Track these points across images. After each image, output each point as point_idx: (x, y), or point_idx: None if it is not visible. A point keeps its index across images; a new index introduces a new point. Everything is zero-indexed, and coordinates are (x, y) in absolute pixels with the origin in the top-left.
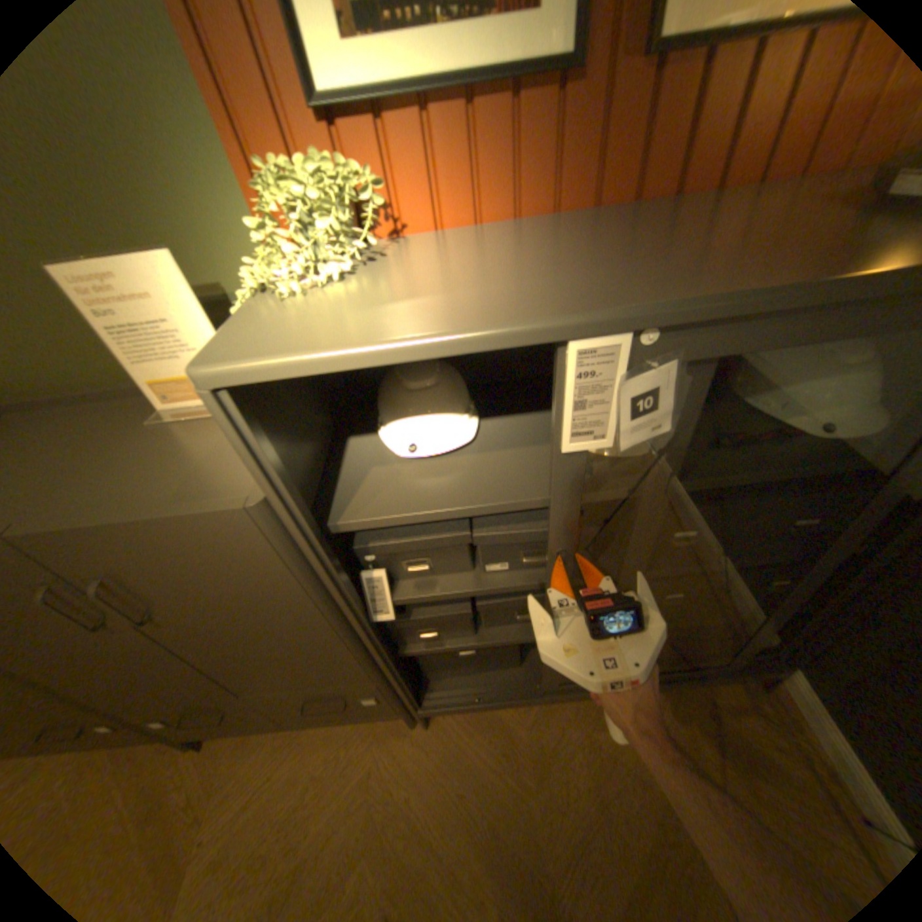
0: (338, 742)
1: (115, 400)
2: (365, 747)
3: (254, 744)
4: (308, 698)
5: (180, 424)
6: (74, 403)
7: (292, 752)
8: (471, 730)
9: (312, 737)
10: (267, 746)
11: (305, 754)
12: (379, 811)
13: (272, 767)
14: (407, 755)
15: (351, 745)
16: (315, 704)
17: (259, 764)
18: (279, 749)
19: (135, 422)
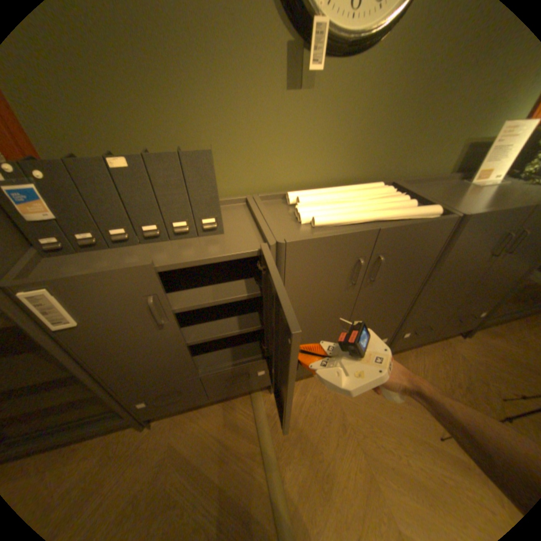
0: (441, 348)
1: (445, 180)
2: (453, 348)
3: (405, 355)
4: (475, 310)
5: (484, 187)
6: (430, 181)
7: (425, 354)
8: (488, 335)
9: (428, 348)
10: (412, 355)
11: (431, 354)
12: (480, 366)
13: (422, 361)
14: (472, 347)
15: (447, 348)
16: (471, 315)
17: (415, 361)
18: (418, 355)
19: (468, 186)
